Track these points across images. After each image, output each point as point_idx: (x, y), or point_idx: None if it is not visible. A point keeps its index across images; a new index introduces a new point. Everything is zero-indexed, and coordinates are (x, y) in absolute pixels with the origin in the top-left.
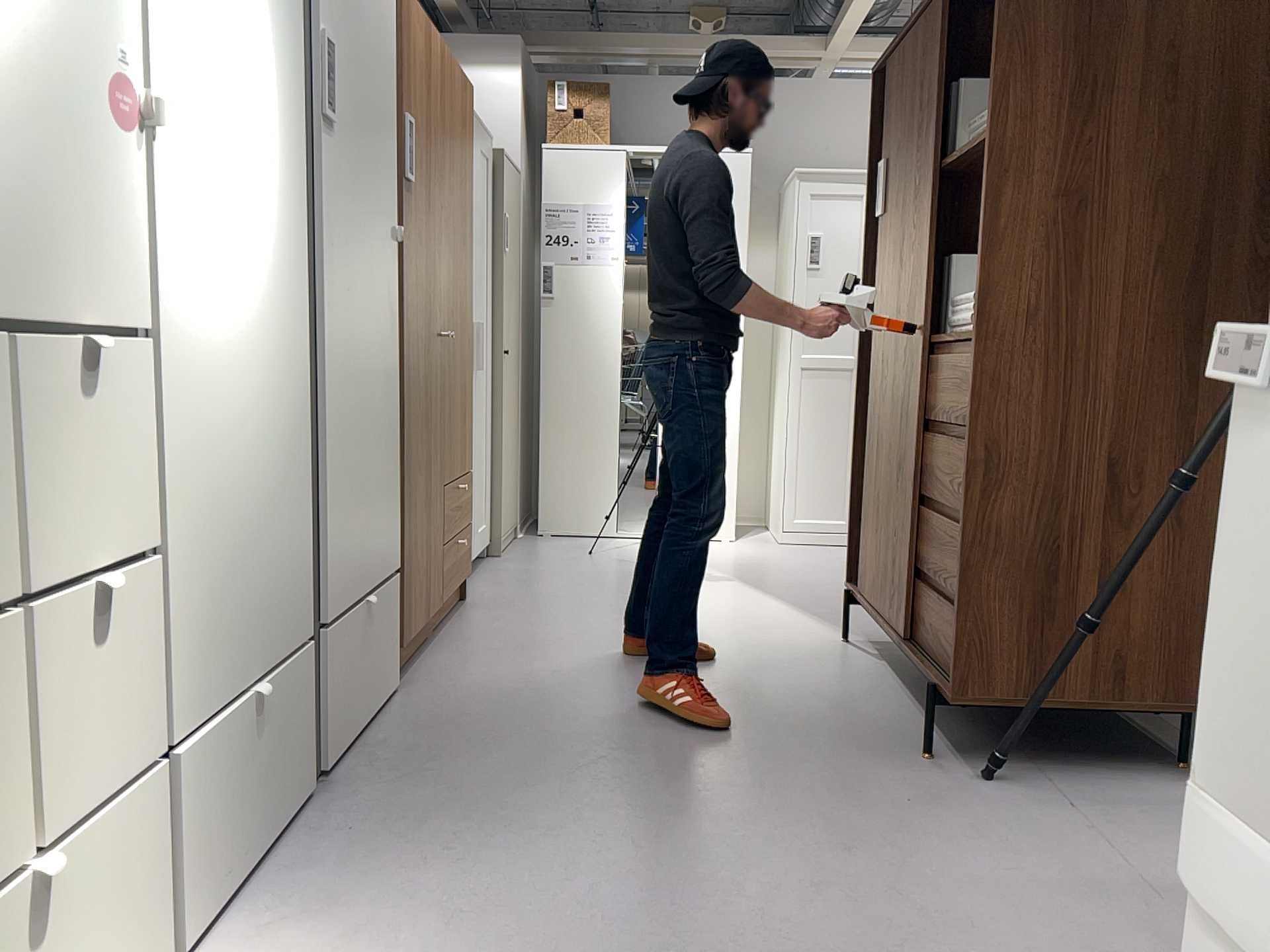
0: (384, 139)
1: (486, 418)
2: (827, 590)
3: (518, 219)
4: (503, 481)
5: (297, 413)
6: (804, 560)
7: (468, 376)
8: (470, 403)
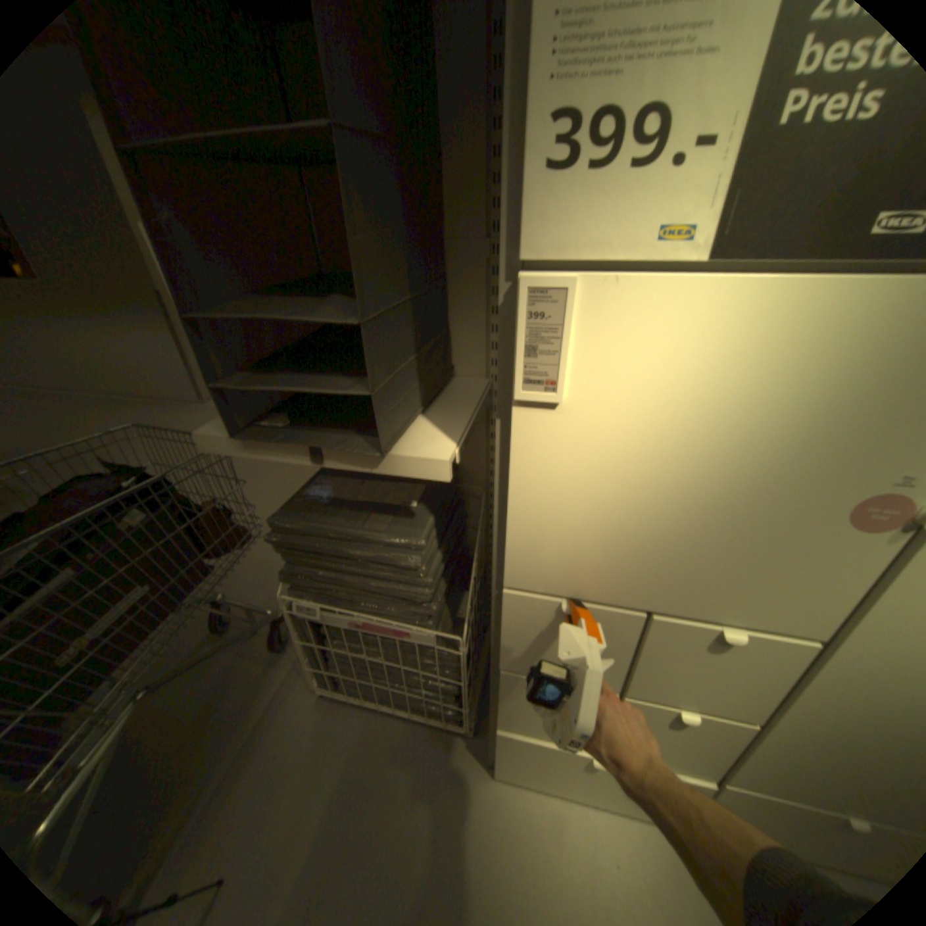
0: None
1: None
2: None
3: None
4: None
5: None
6: None
7: None
8: None
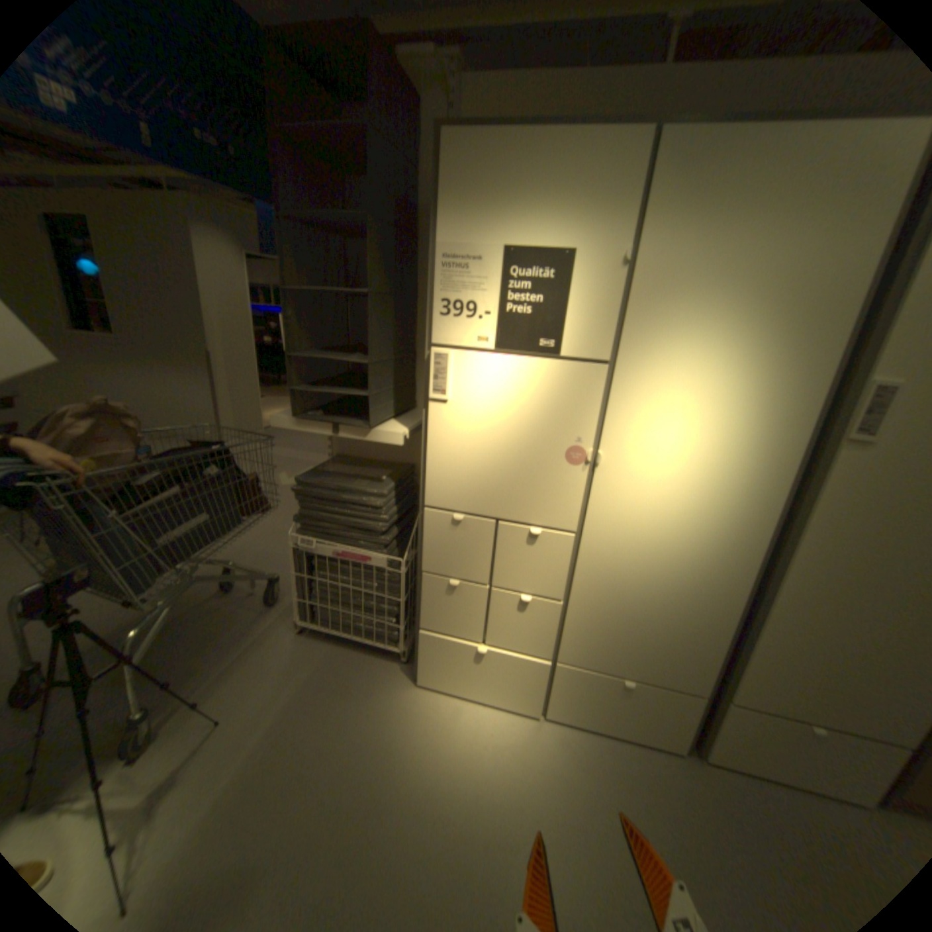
0: None
1: None
2: None
3: None
4: None
5: (732, 597)
6: None
7: None
8: None
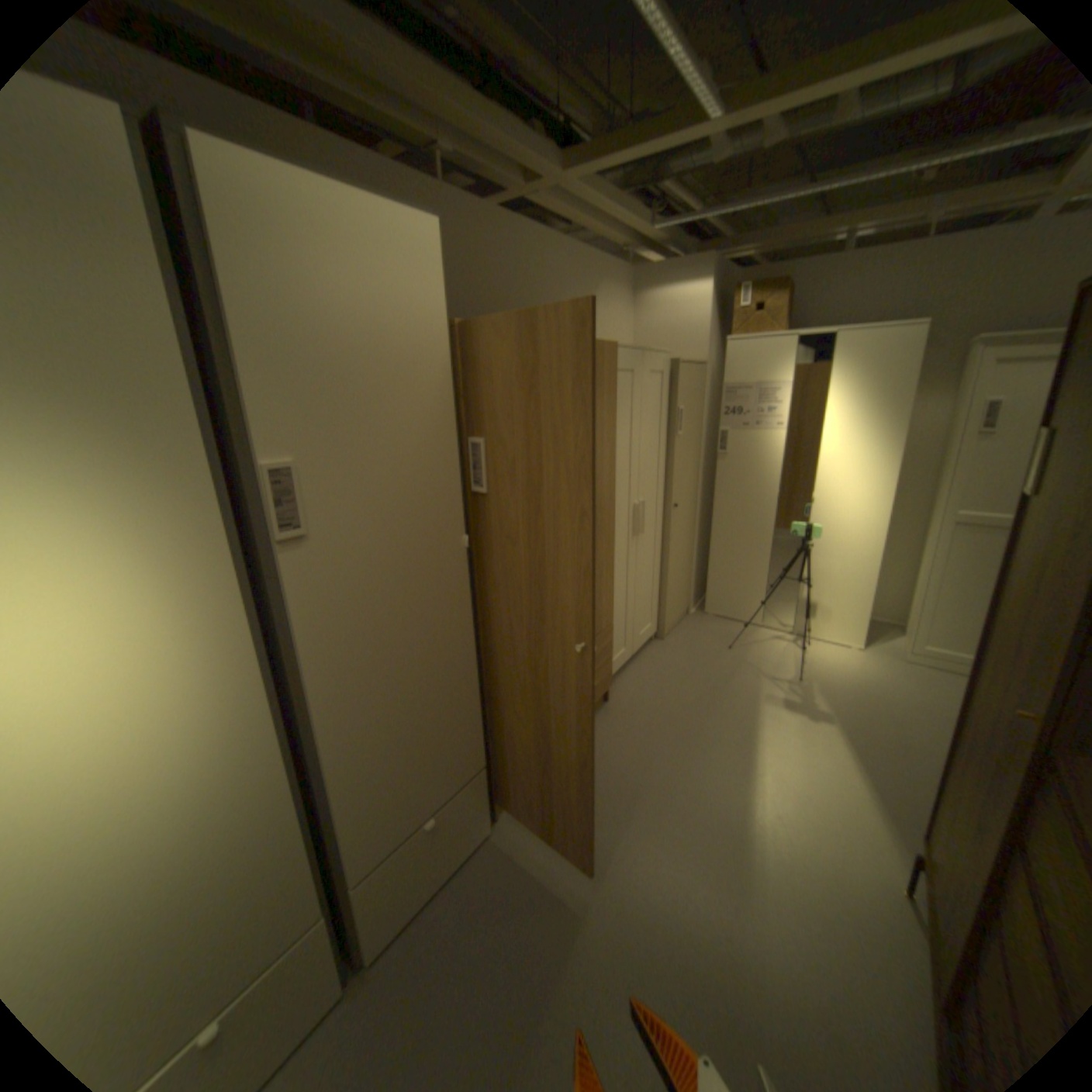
0: (435, 479)
1: (654, 556)
2: (925, 768)
3: (699, 402)
4: (668, 592)
5: (268, 795)
6: (919, 700)
7: (607, 565)
8: (610, 581)
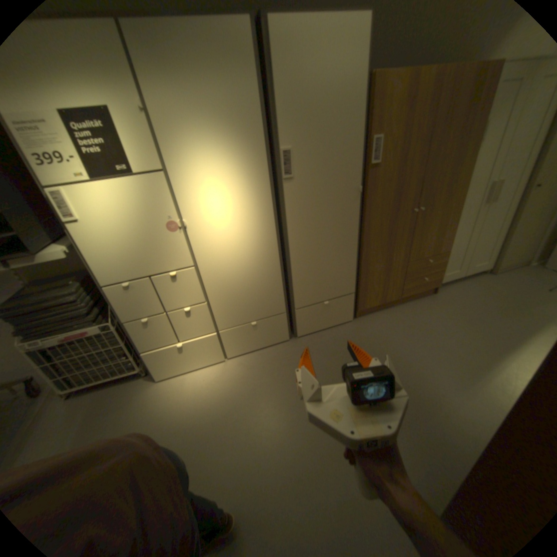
0: (348, 157)
1: (504, 219)
2: None
3: None
4: (511, 245)
5: (273, 265)
6: None
7: (454, 217)
8: (454, 227)
